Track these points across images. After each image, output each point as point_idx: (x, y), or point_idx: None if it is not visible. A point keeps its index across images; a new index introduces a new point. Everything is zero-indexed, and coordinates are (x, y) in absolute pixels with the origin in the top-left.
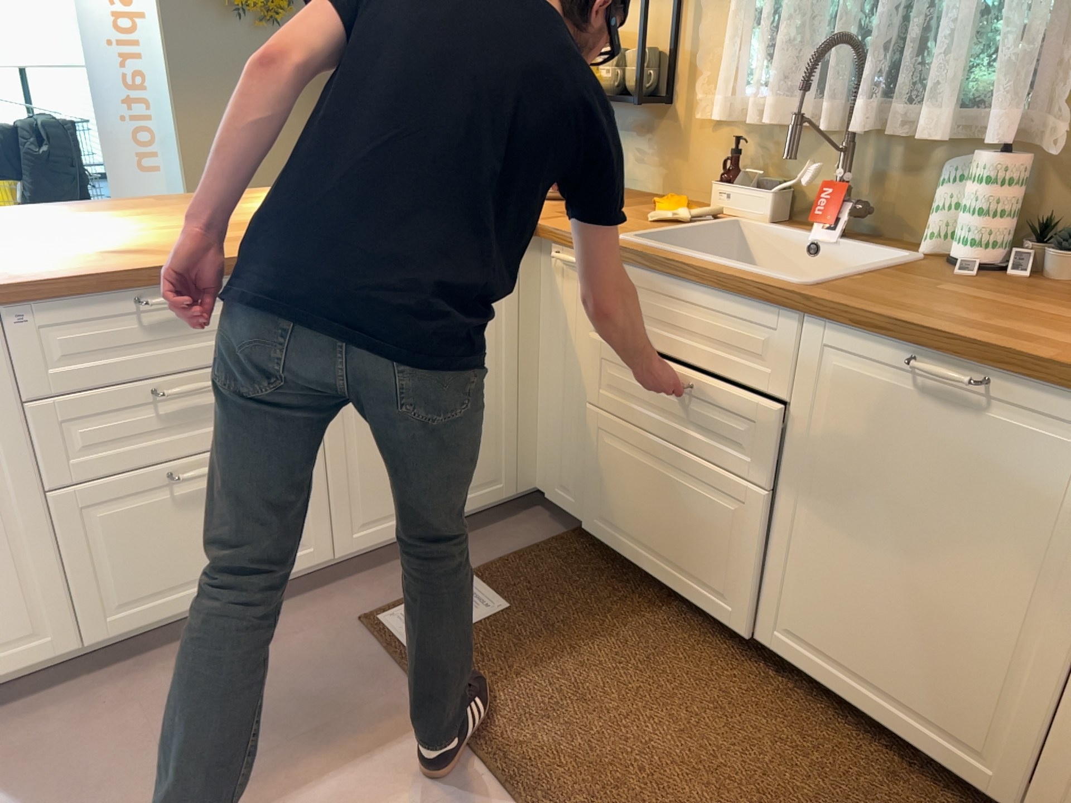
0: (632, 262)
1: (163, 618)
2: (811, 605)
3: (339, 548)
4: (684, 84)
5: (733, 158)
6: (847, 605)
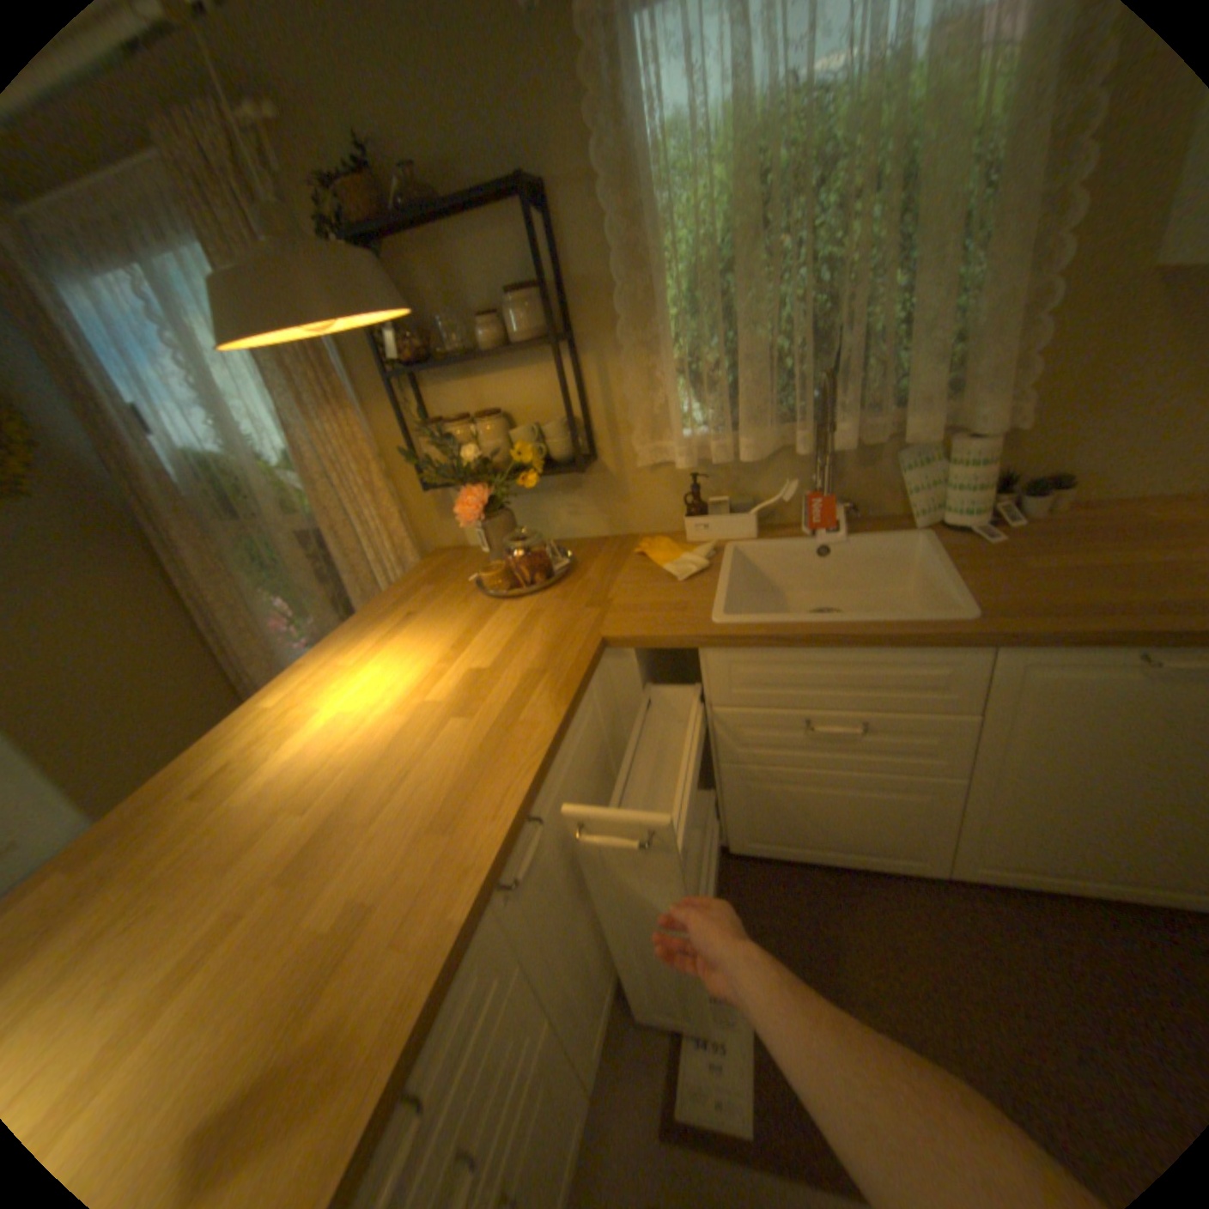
0: (760, 646)
1: None
2: (1021, 845)
3: (590, 1083)
4: (608, 437)
5: (696, 491)
6: (1064, 836)
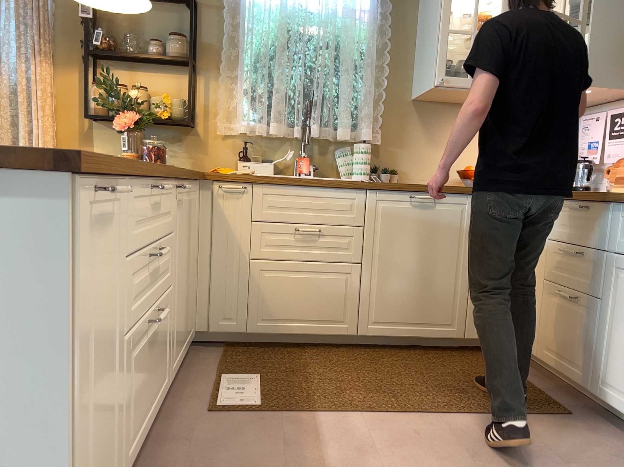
0: (277, 183)
1: (134, 454)
2: (384, 305)
3: (168, 379)
4: (203, 118)
5: (246, 149)
6: (399, 296)
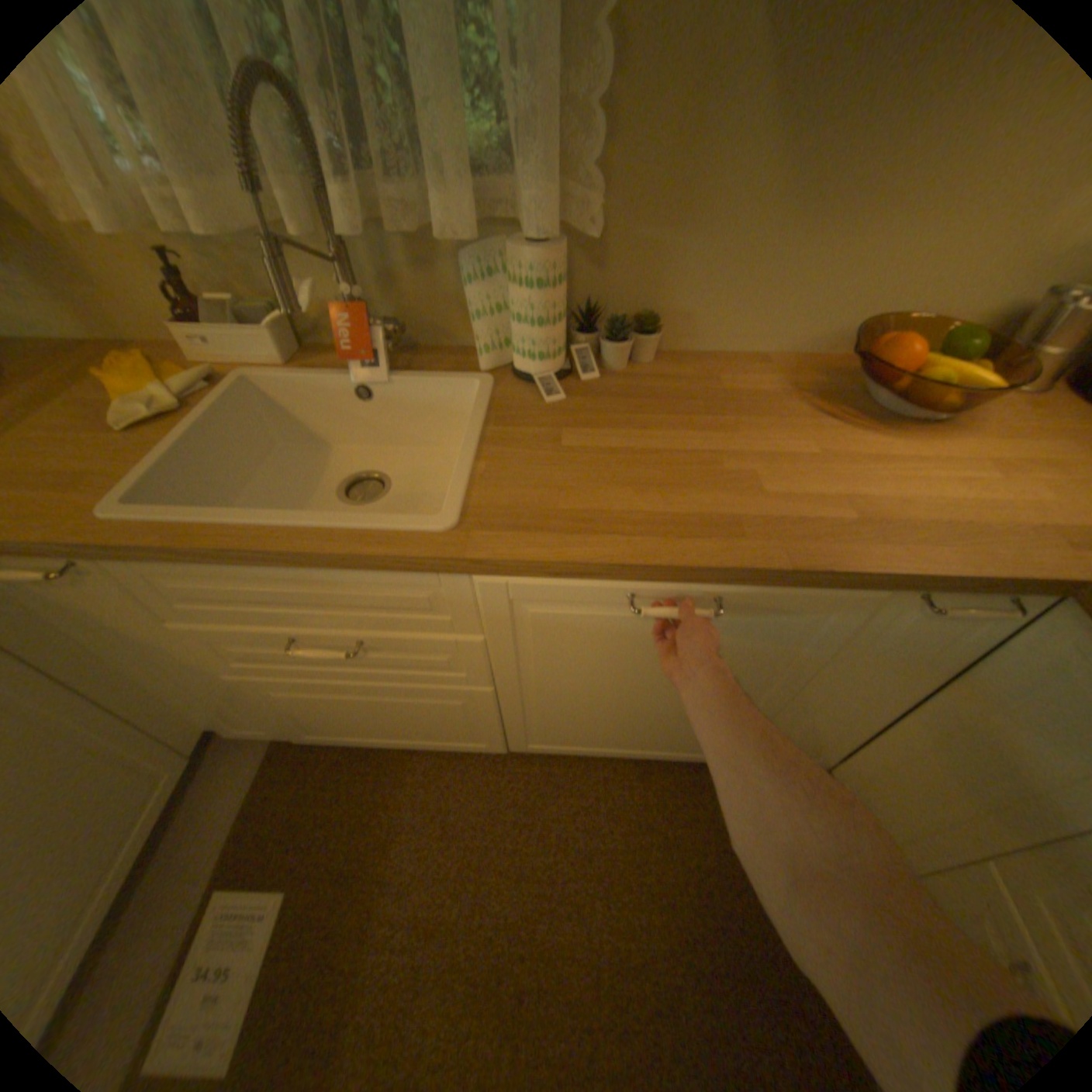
0: (155, 561)
1: None
2: (556, 732)
3: None
4: None
5: (173, 279)
6: (591, 726)
